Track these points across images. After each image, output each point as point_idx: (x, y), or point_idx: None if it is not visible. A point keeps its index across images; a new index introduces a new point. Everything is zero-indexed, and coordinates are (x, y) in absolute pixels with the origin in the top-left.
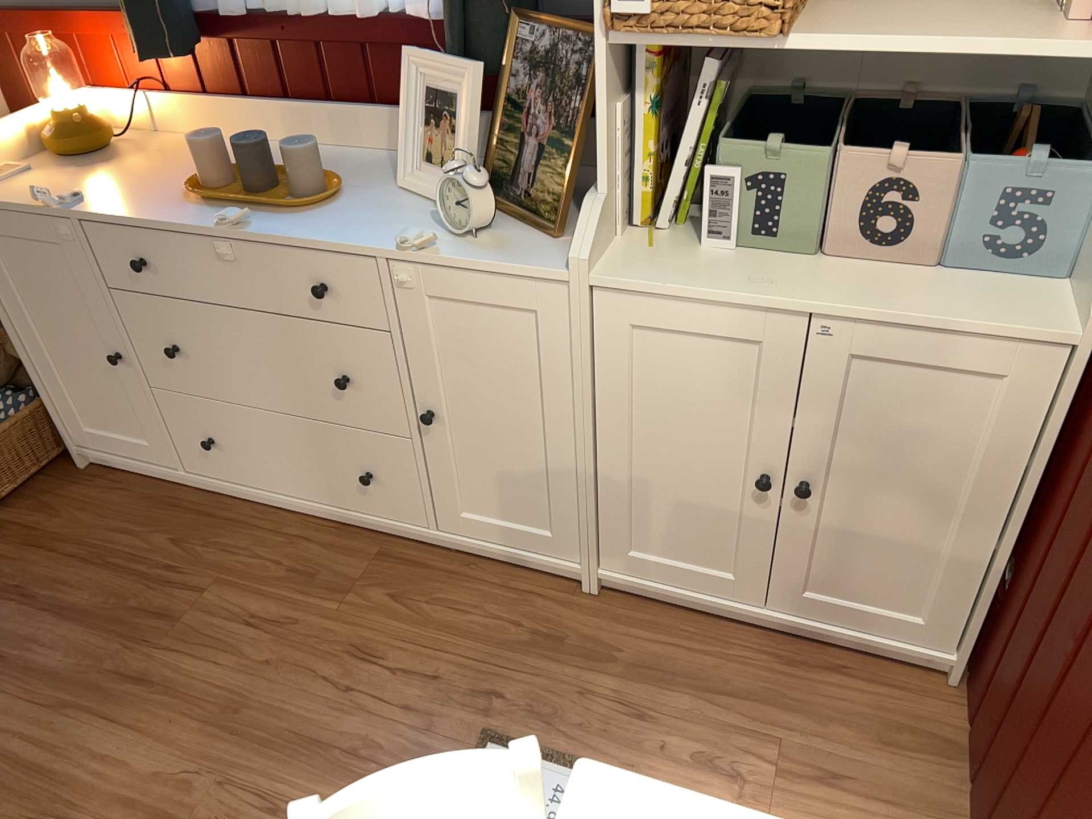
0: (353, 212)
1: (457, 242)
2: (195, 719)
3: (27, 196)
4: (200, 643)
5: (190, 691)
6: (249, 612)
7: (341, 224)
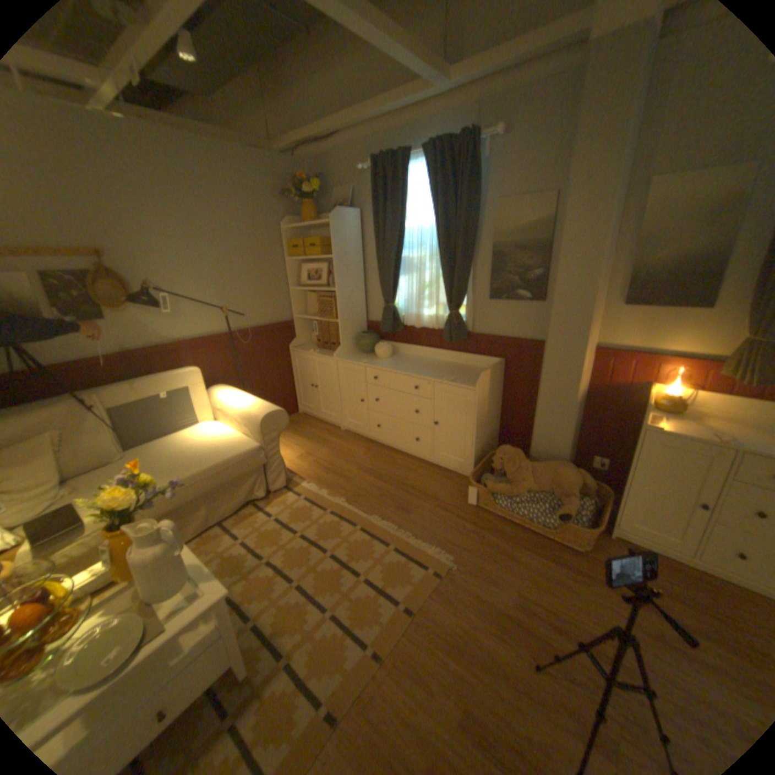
0: None
1: None
2: None
3: (683, 430)
4: None
5: None
6: None
7: None
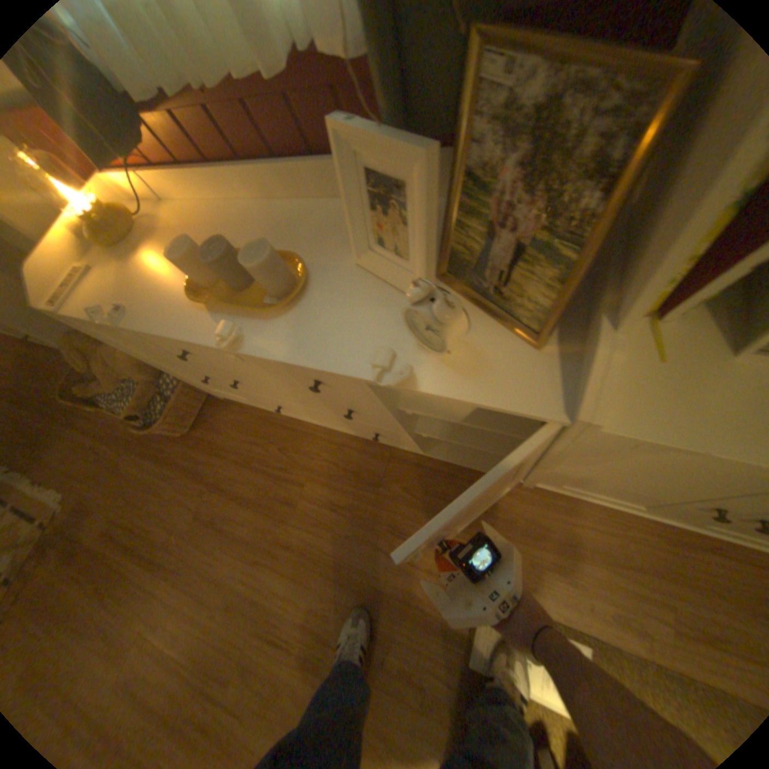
0: (318, 306)
1: (429, 362)
2: (315, 580)
3: (81, 302)
4: (306, 528)
5: (308, 561)
6: (326, 505)
7: (310, 327)
